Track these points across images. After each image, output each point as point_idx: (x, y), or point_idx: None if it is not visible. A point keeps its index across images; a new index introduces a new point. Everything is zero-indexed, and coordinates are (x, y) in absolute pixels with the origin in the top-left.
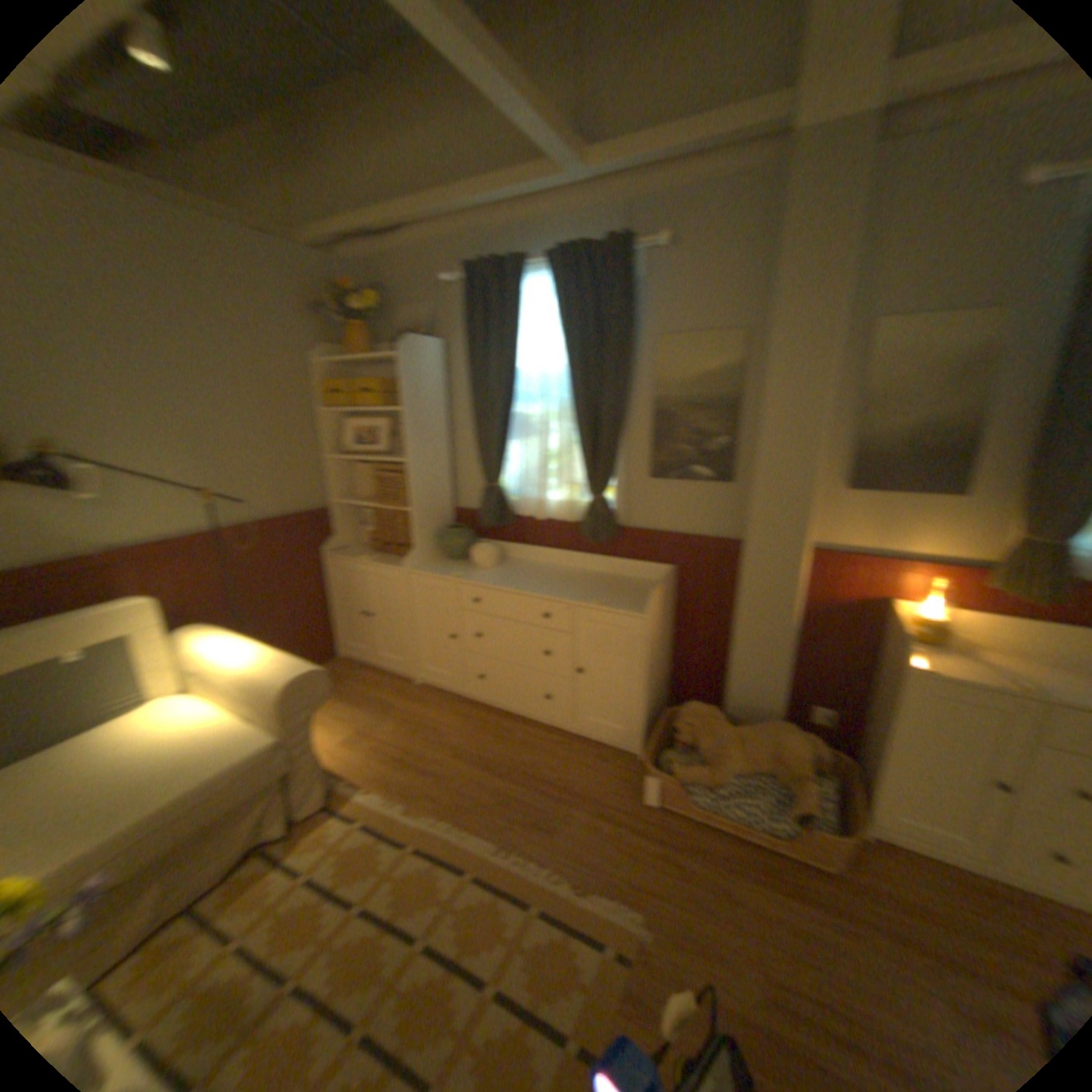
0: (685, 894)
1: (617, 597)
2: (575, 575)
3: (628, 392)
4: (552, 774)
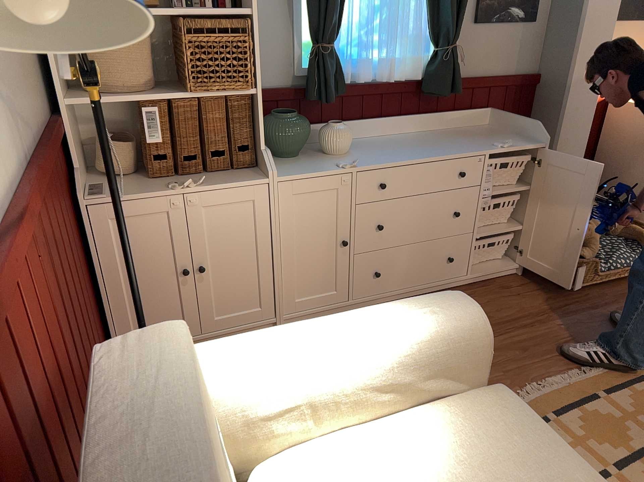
0: None
1: (495, 140)
2: (422, 137)
3: None
4: (504, 314)
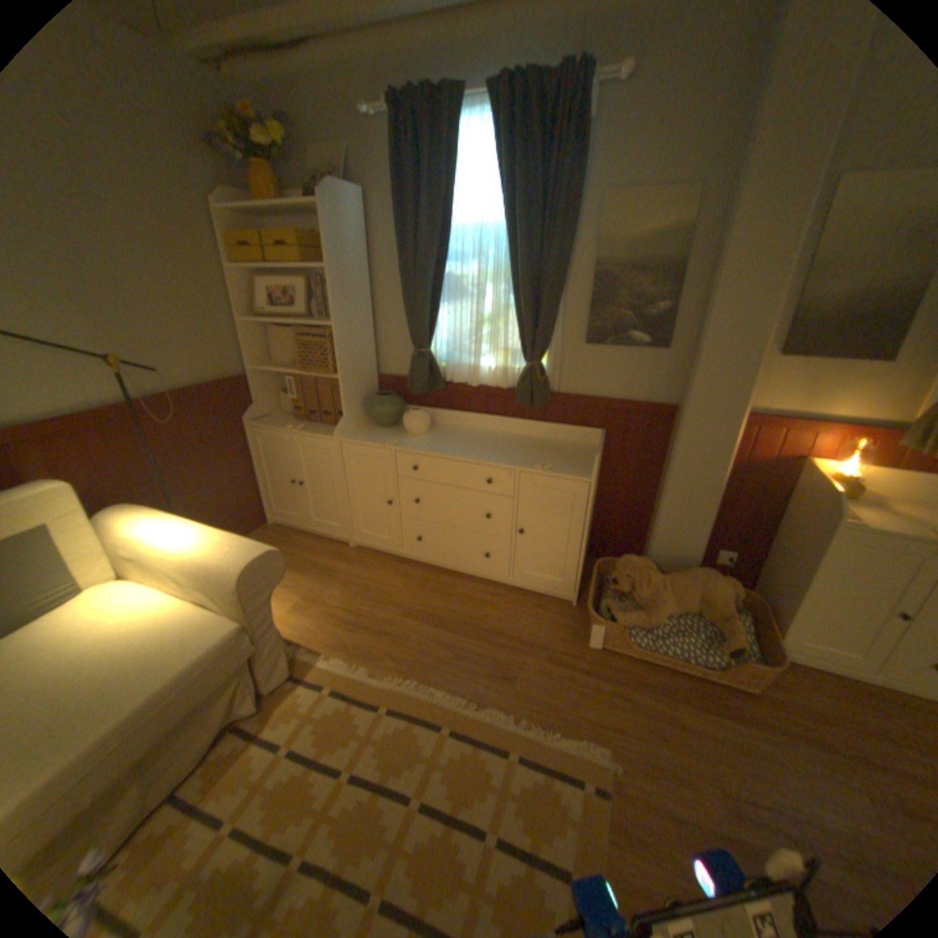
0: (638, 725)
1: (555, 461)
2: (506, 440)
3: (570, 252)
4: (497, 625)
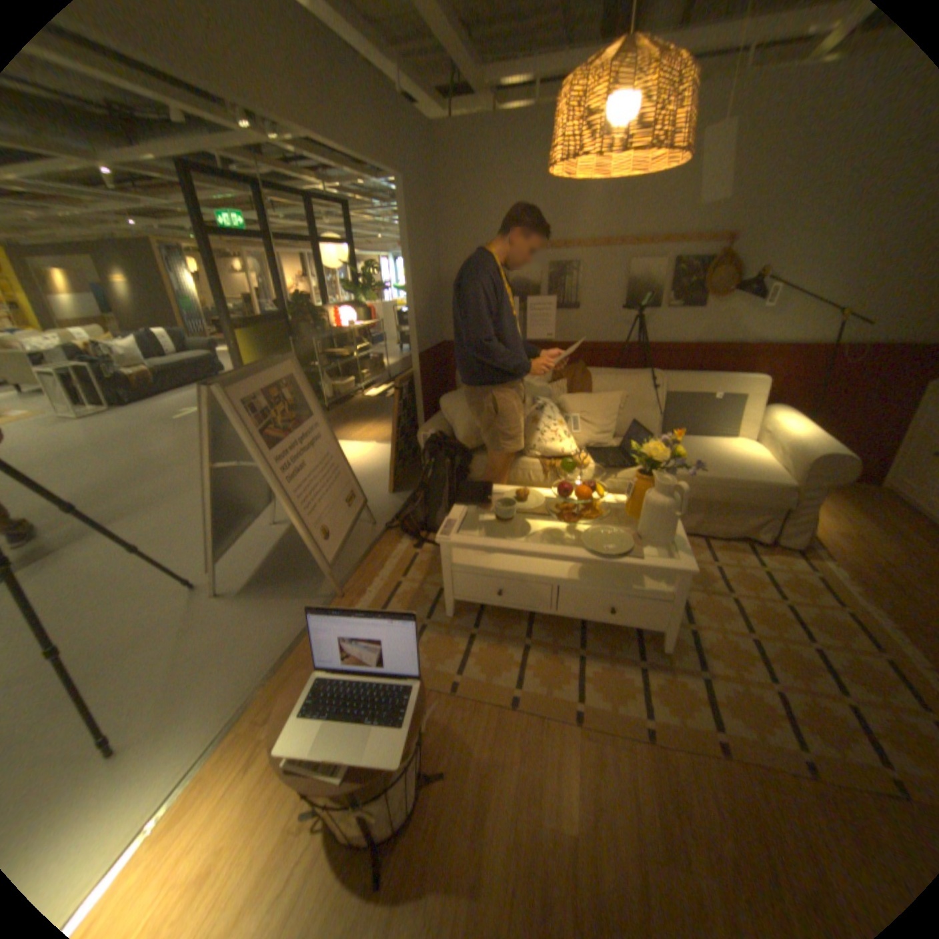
0: None
1: None
2: None
3: None
4: None
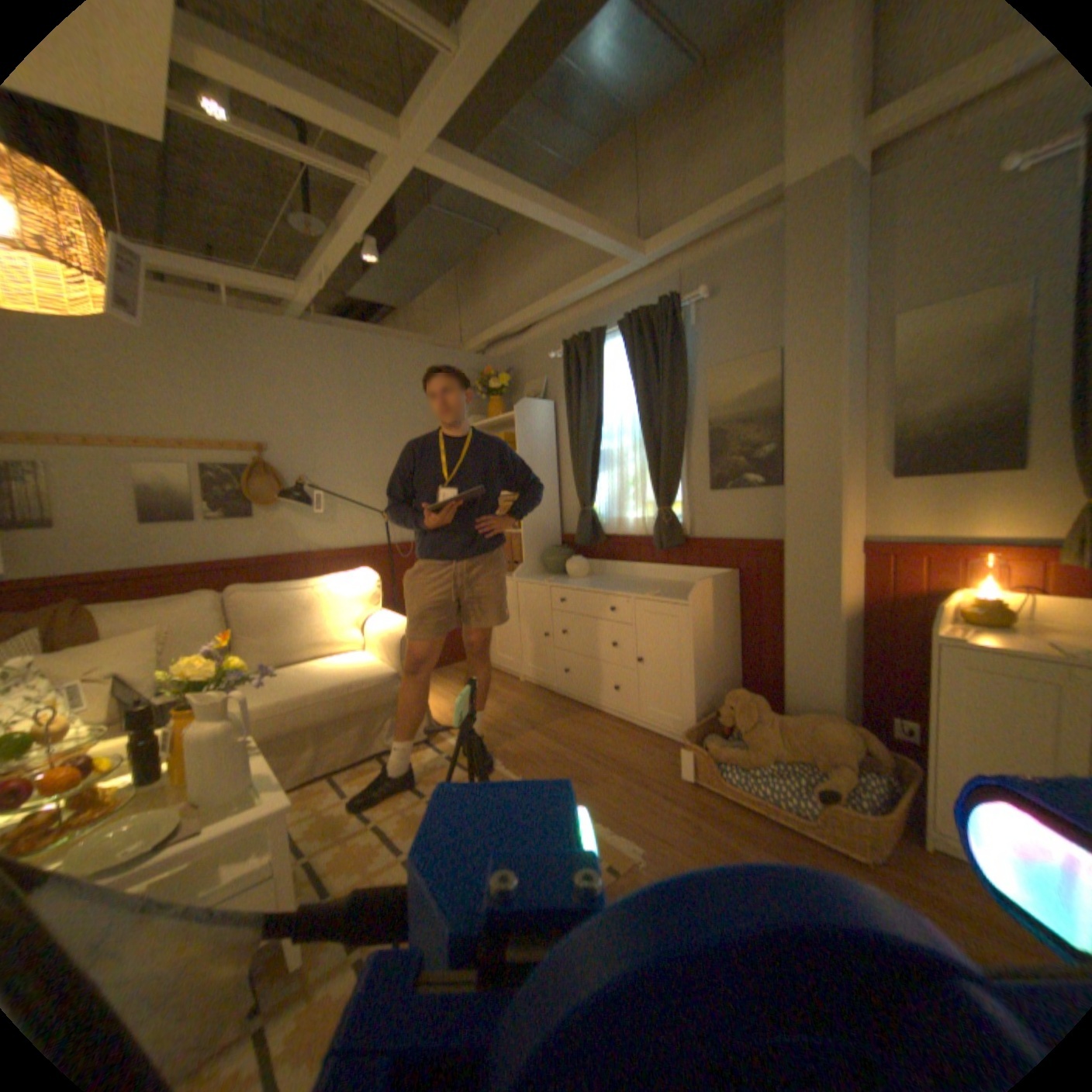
0: (692, 846)
1: (672, 592)
2: (647, 582)
3: (682, 416)
4: (606, 750)
